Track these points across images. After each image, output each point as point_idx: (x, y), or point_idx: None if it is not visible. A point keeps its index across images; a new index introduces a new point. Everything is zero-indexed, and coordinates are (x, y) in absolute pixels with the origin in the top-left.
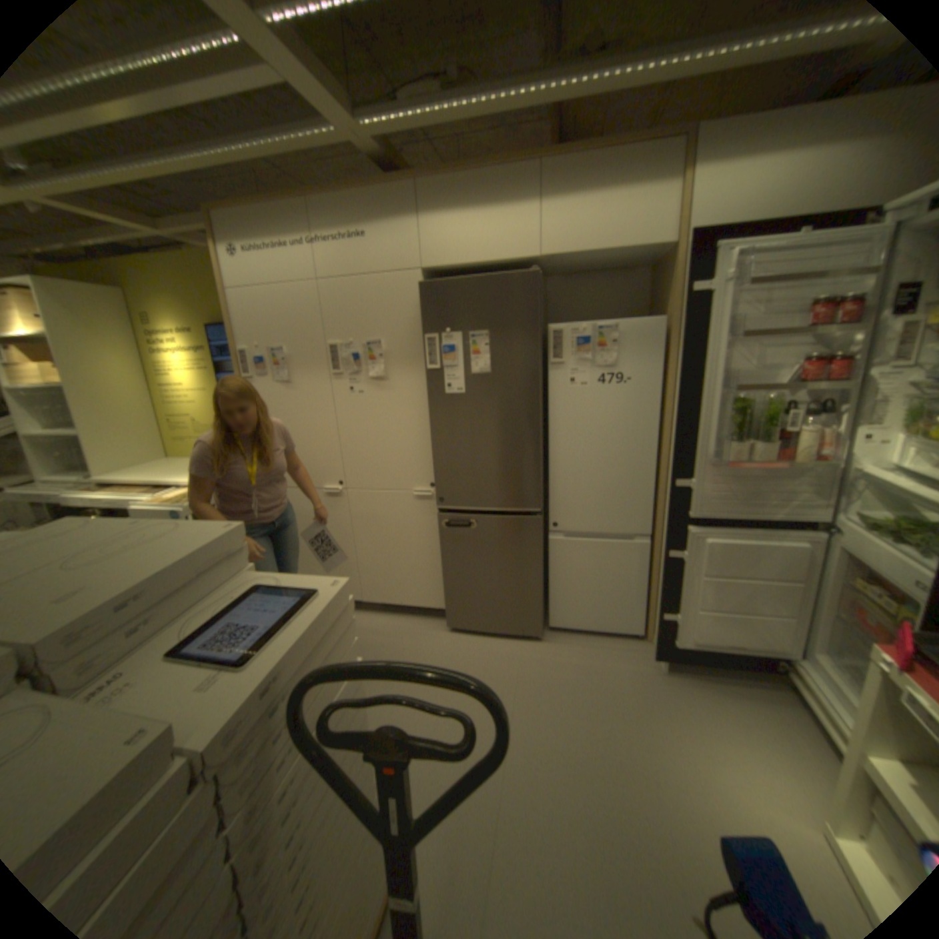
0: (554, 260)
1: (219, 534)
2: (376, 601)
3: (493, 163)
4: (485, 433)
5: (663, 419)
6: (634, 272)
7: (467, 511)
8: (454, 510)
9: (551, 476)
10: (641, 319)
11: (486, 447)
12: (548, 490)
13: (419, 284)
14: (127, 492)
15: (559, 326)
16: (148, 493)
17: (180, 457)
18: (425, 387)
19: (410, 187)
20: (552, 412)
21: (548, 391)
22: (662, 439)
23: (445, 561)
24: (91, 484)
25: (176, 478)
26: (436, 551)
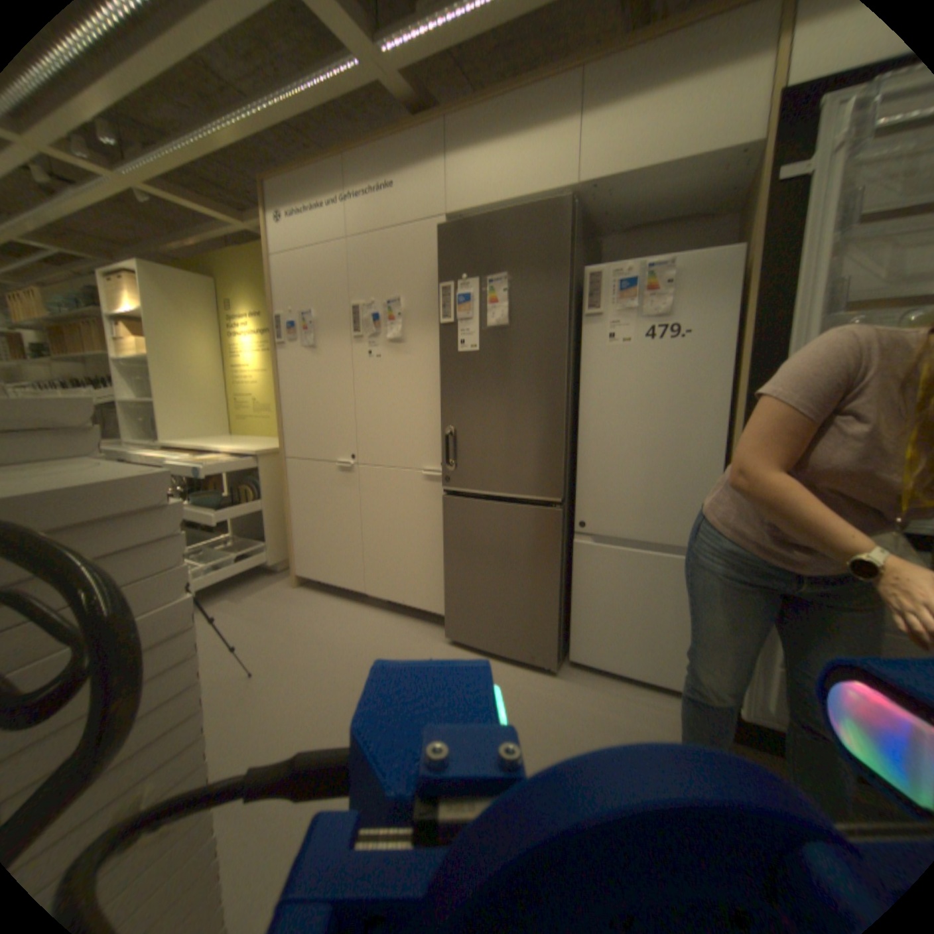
0: (600, 192)
1: (77, 414)
2: (379, 594)
3: (527, 80)
4: (499, 398)
5: (739, 386)
6: (716, 220)
7: (478, 496)
8: (463, 494)
9: (581, 459)
10: (709, 249)
11: (500, 415)
12: (578, 479)
13: (437, 226)
14: (175, 453)
15: (598, 266)
16: (189, 454)
17: (241, 435)
18: (441, 348)
19: (438, 126)
20: (585, 376)
21: (583, 352)
22: (736, 414)
23: (448, 554)
24: (158, 447)
25: (220, 445)
26: (443, 544)
